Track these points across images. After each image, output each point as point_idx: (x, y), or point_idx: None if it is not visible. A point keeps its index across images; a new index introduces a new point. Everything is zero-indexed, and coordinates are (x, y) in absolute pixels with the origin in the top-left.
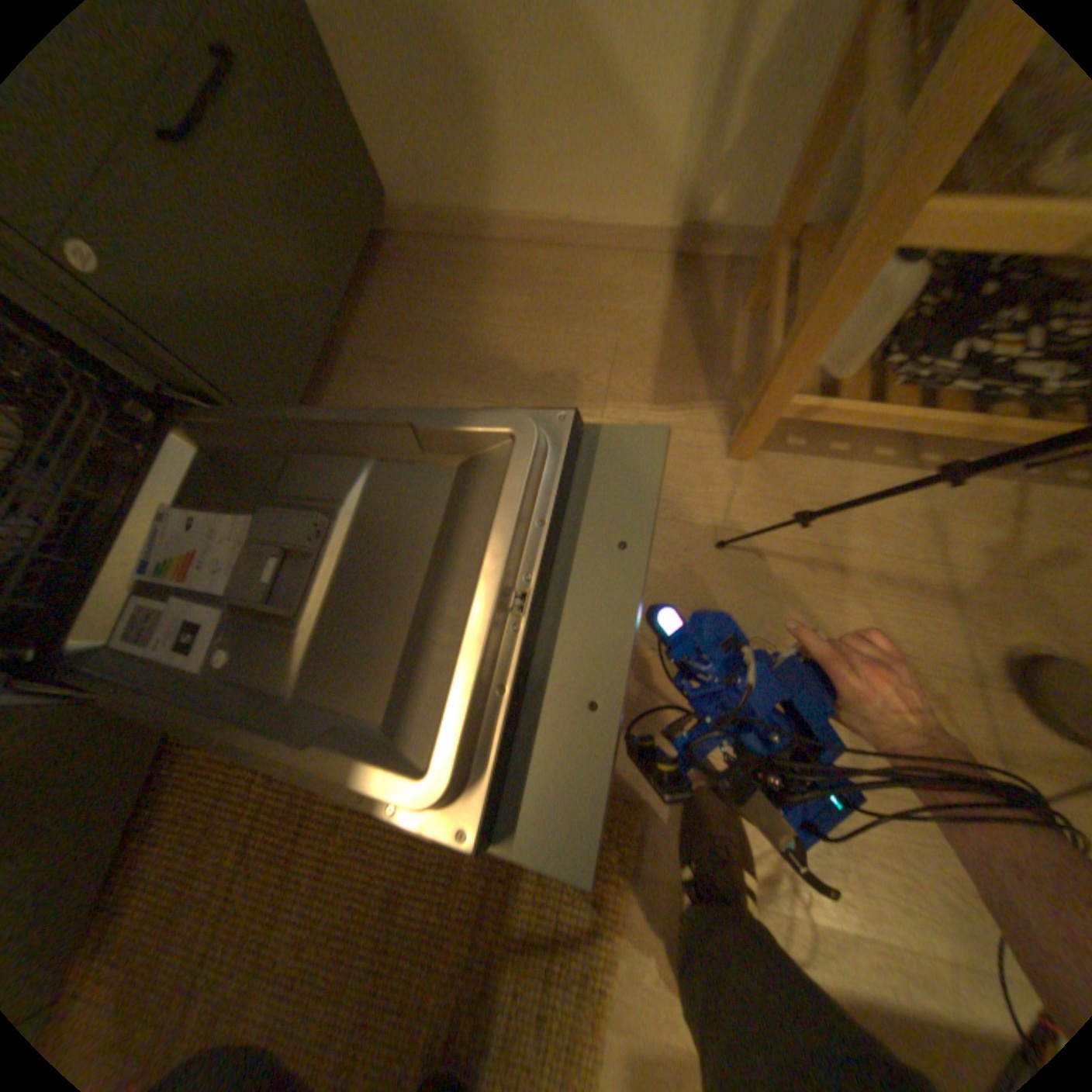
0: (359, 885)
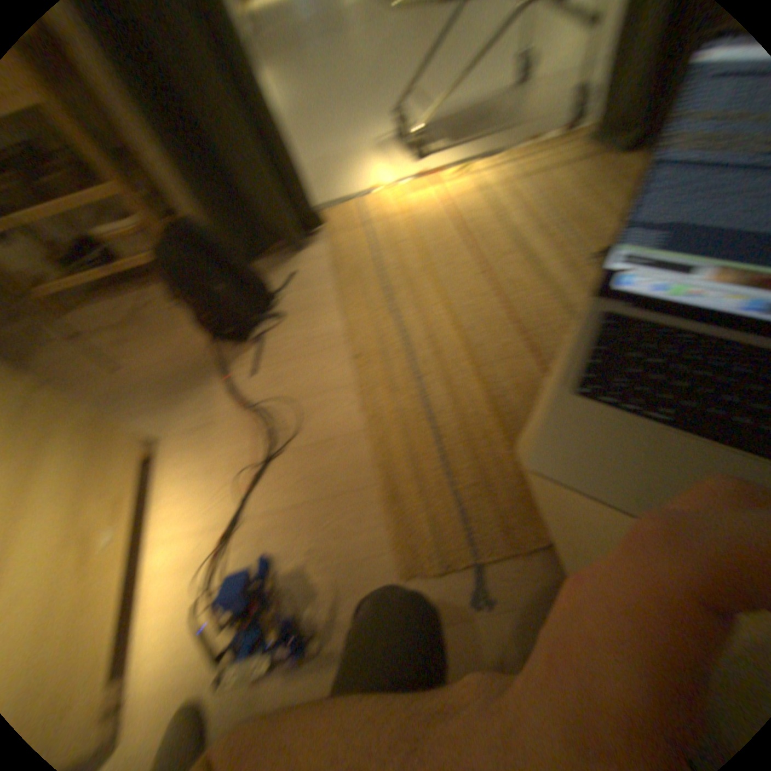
0: None
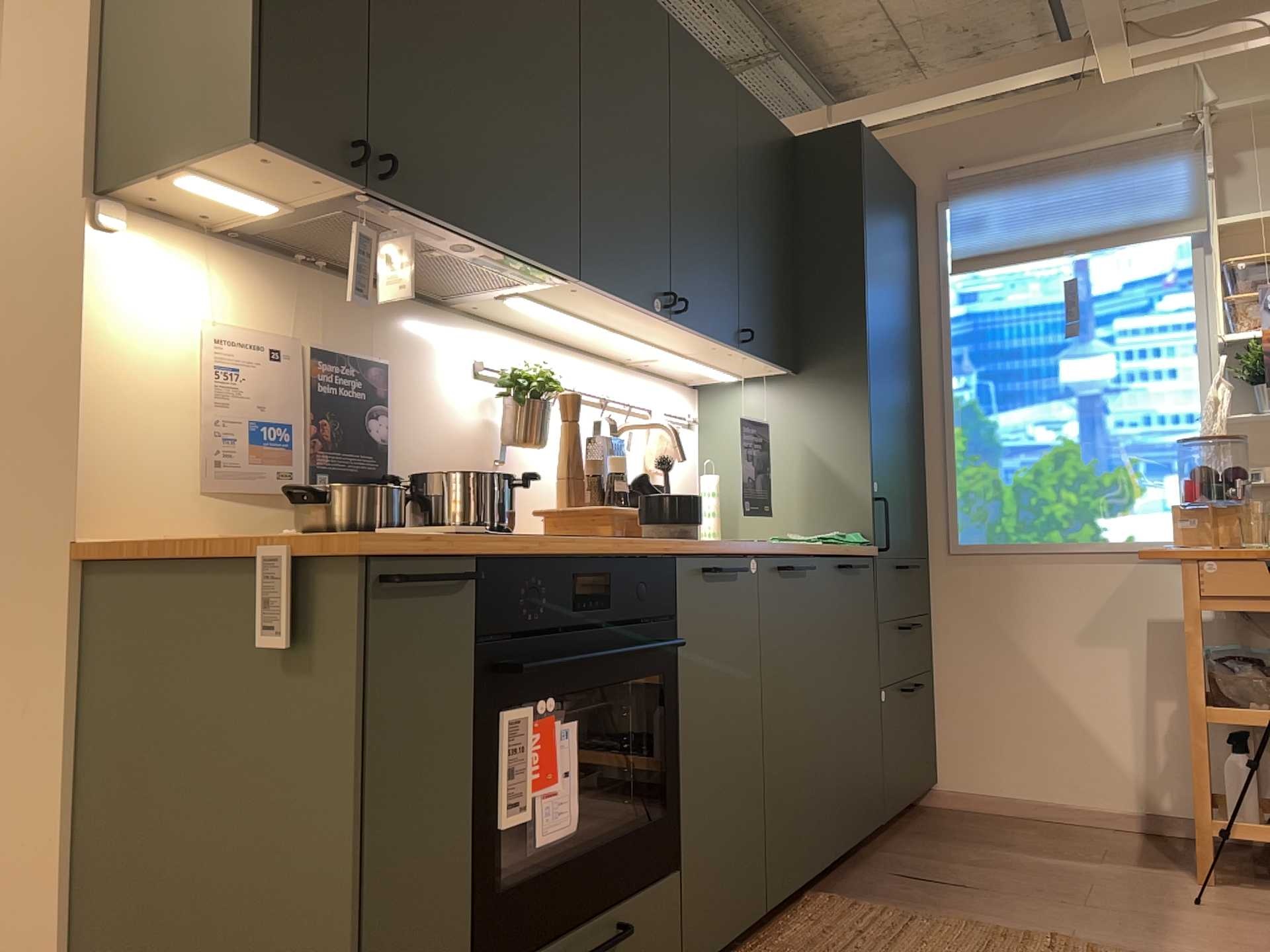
0: (950, 950)
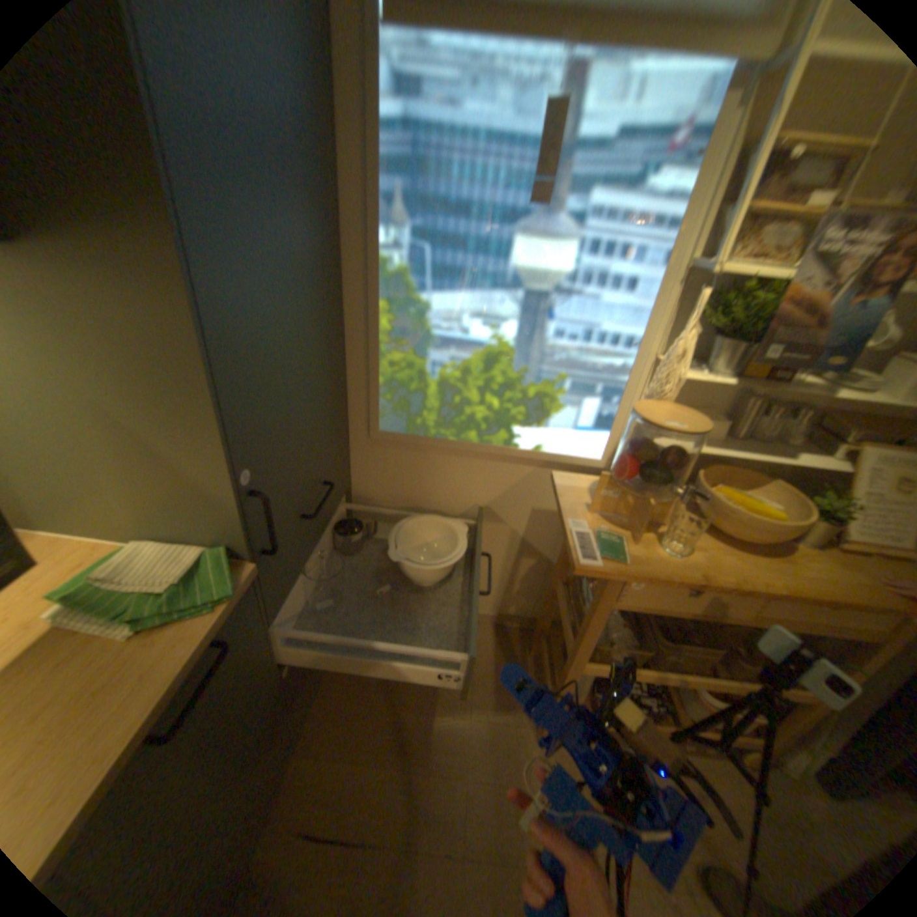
0: None
